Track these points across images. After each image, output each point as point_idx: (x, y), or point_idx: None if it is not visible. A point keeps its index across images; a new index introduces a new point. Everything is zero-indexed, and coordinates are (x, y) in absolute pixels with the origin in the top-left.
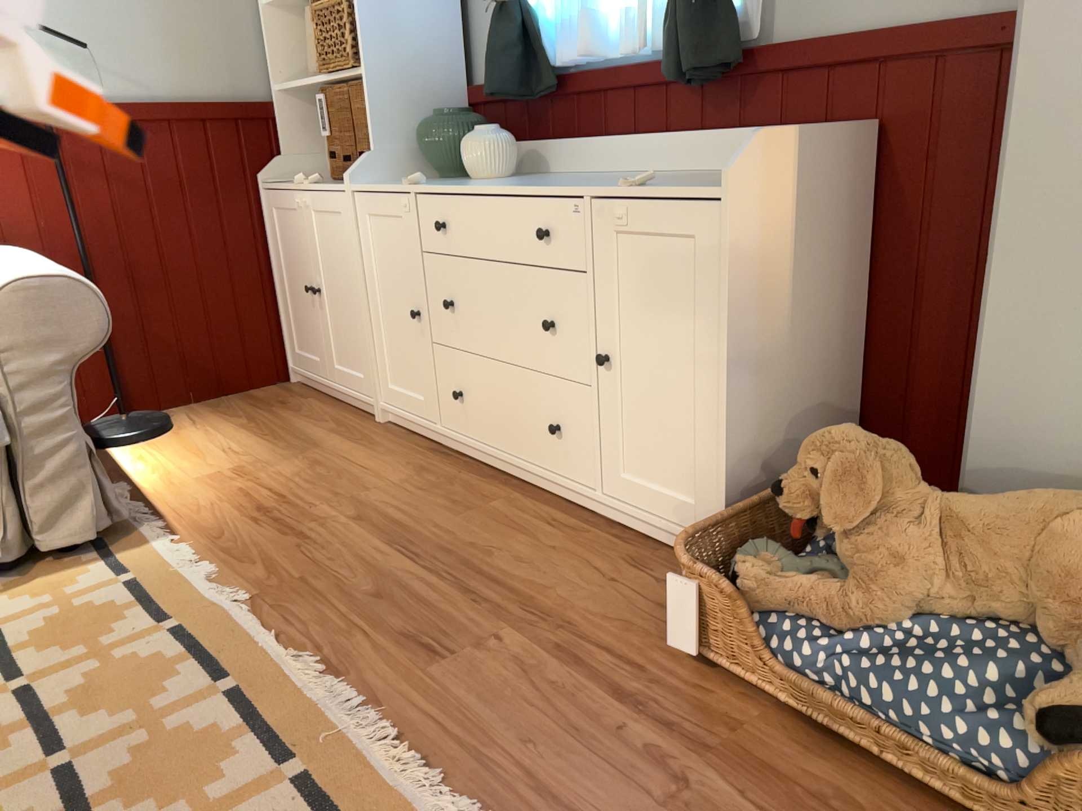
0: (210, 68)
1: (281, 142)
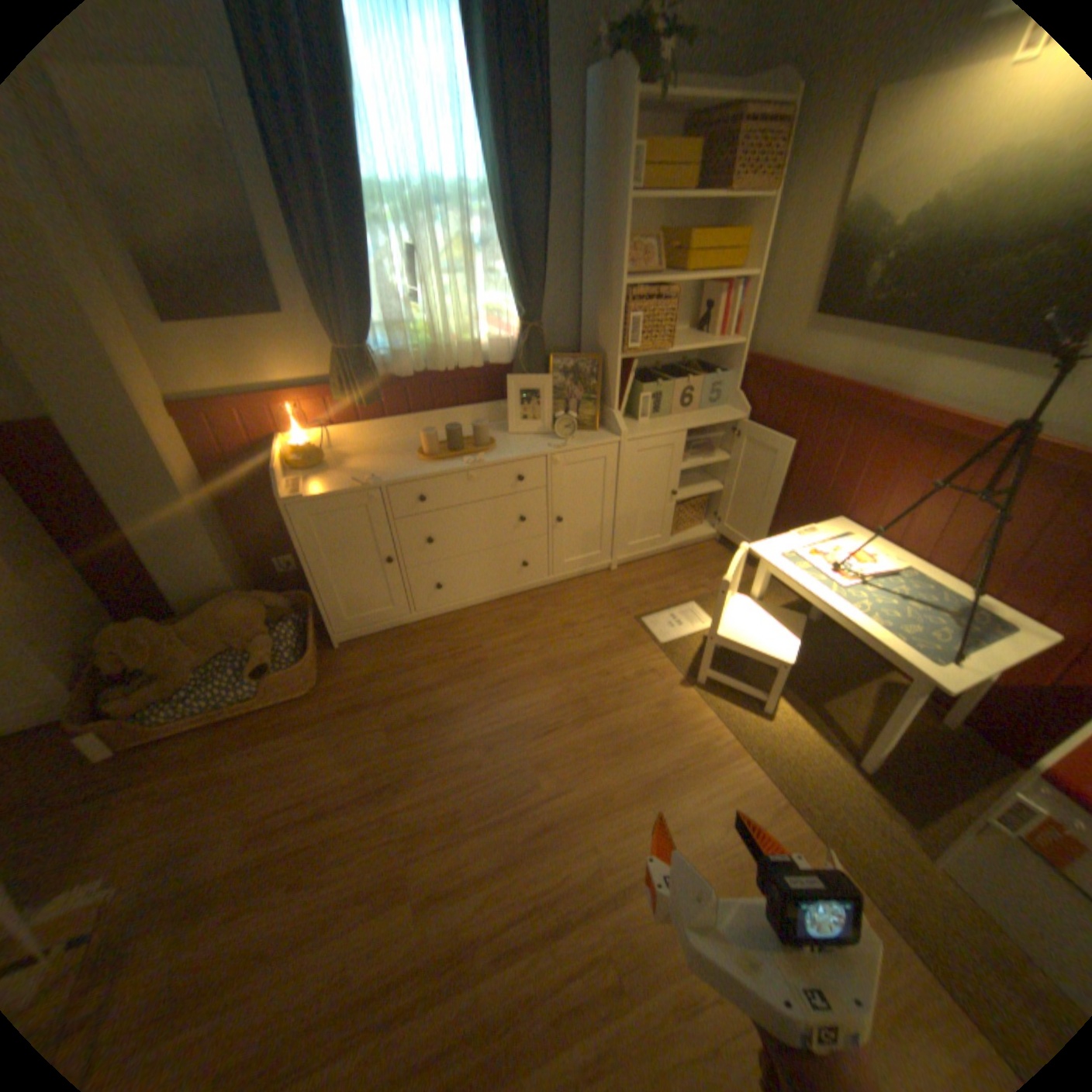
0: None
1: None
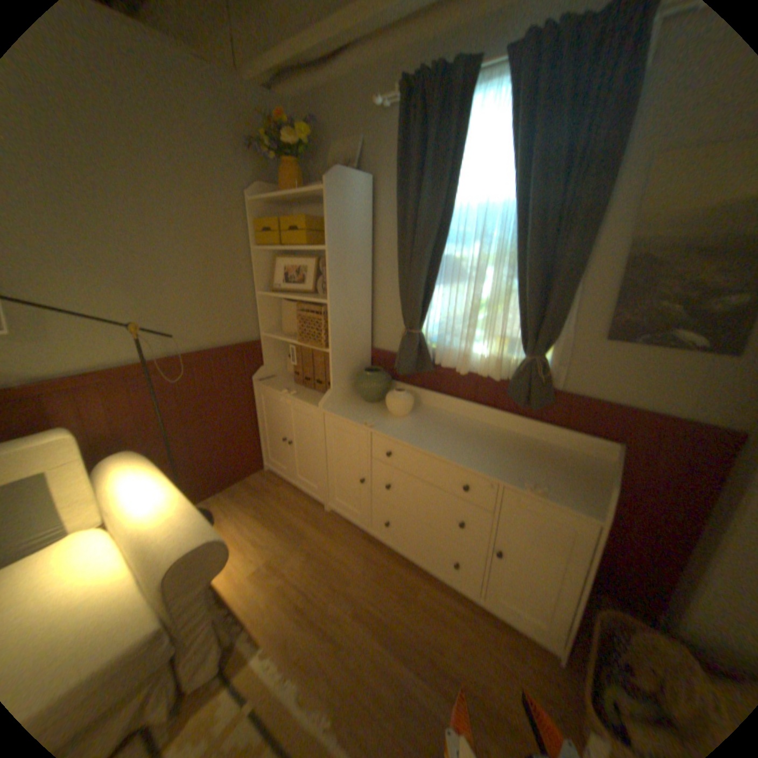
0: (230, 325)
1: (264, 357)
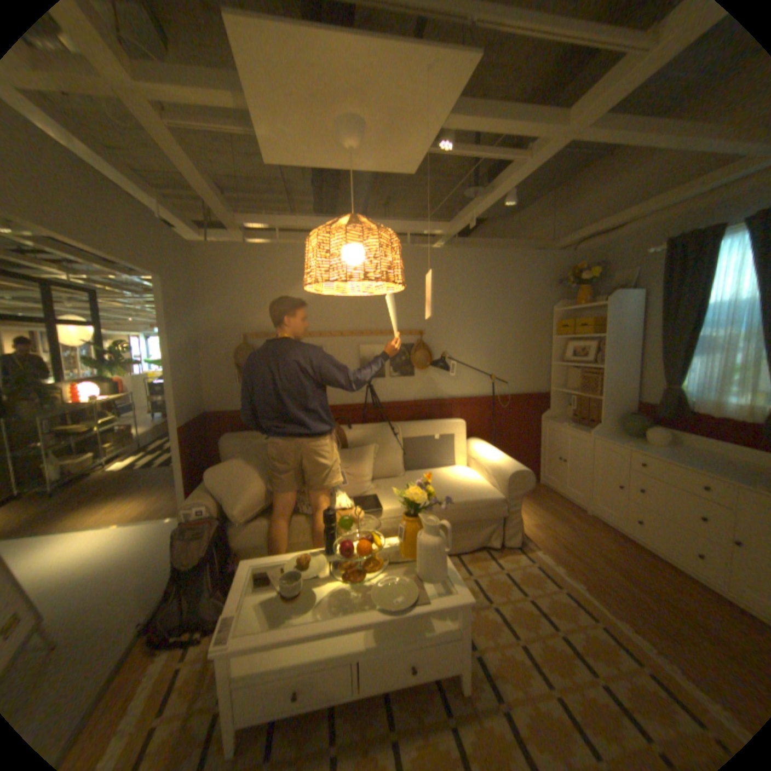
0: (532, 381)
1: (550, 404)
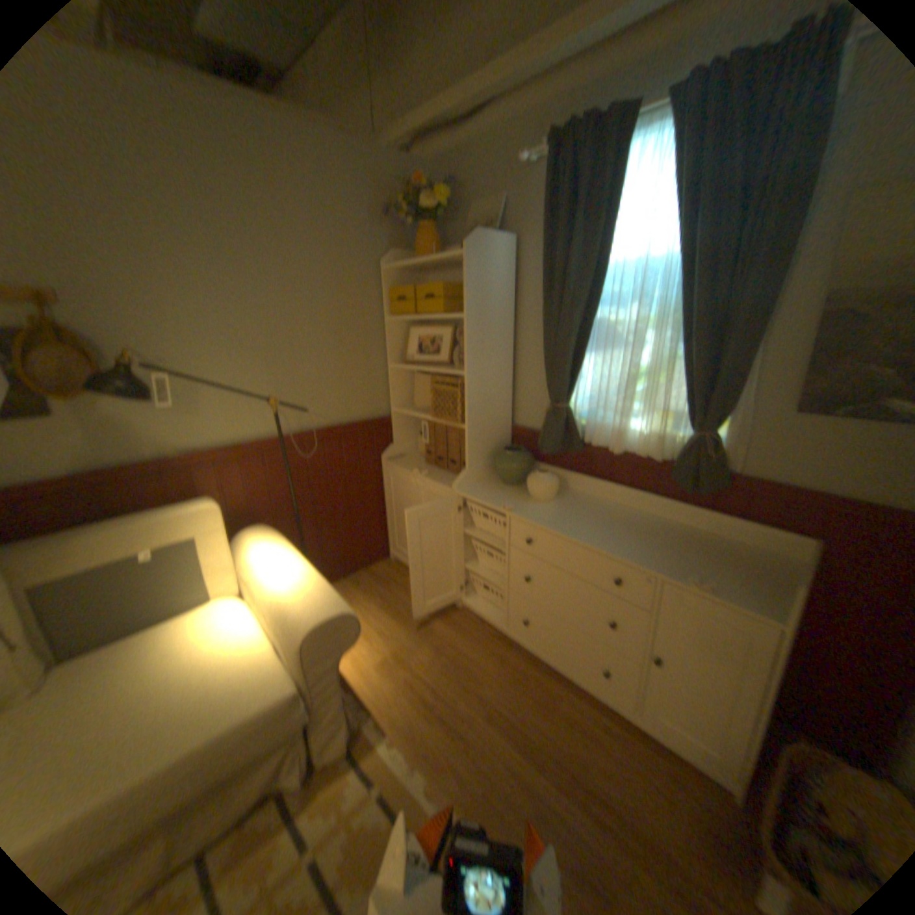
0: (361, 401)
1: (394, 435)
